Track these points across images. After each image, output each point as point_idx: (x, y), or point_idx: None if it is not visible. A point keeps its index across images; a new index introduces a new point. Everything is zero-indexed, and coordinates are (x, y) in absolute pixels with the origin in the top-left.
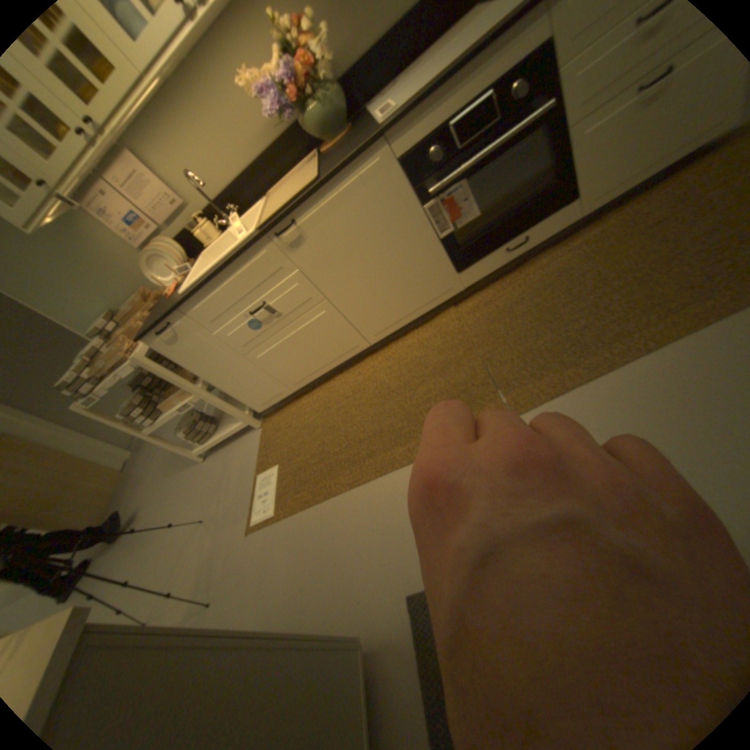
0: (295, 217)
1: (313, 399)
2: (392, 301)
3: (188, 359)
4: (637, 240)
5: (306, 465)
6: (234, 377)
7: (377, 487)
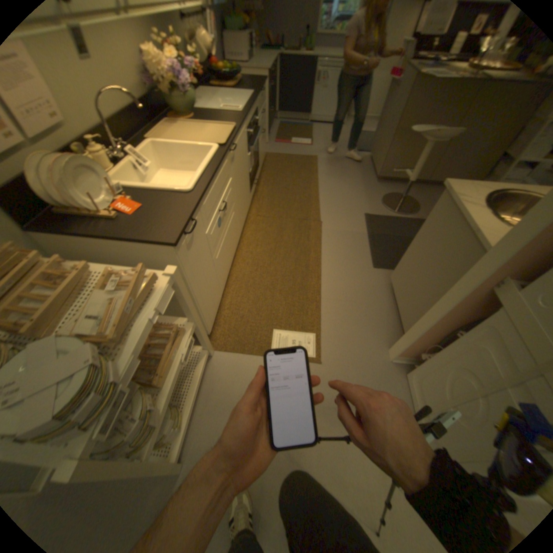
0: (234, 143)
1: (232, 295)
2: (244, 208)
3: (193, 270)
4: (279, 179)
5: (290, 306)
6: (207, 289)
7: (325, 269)
